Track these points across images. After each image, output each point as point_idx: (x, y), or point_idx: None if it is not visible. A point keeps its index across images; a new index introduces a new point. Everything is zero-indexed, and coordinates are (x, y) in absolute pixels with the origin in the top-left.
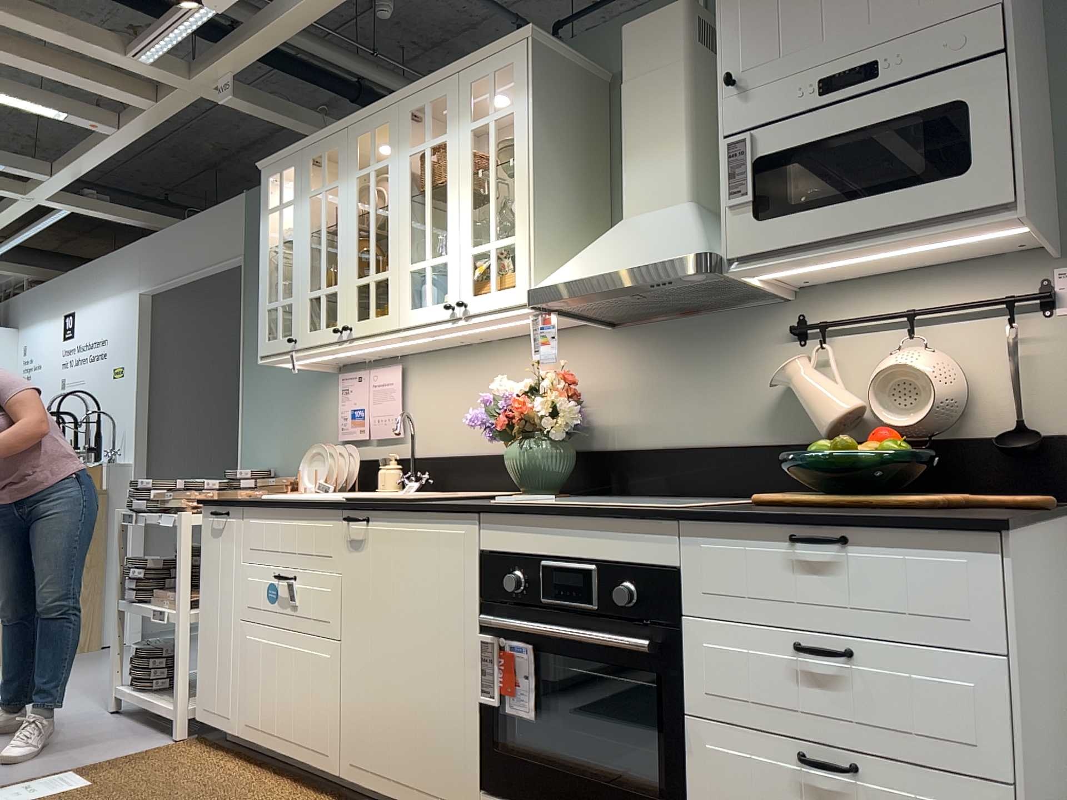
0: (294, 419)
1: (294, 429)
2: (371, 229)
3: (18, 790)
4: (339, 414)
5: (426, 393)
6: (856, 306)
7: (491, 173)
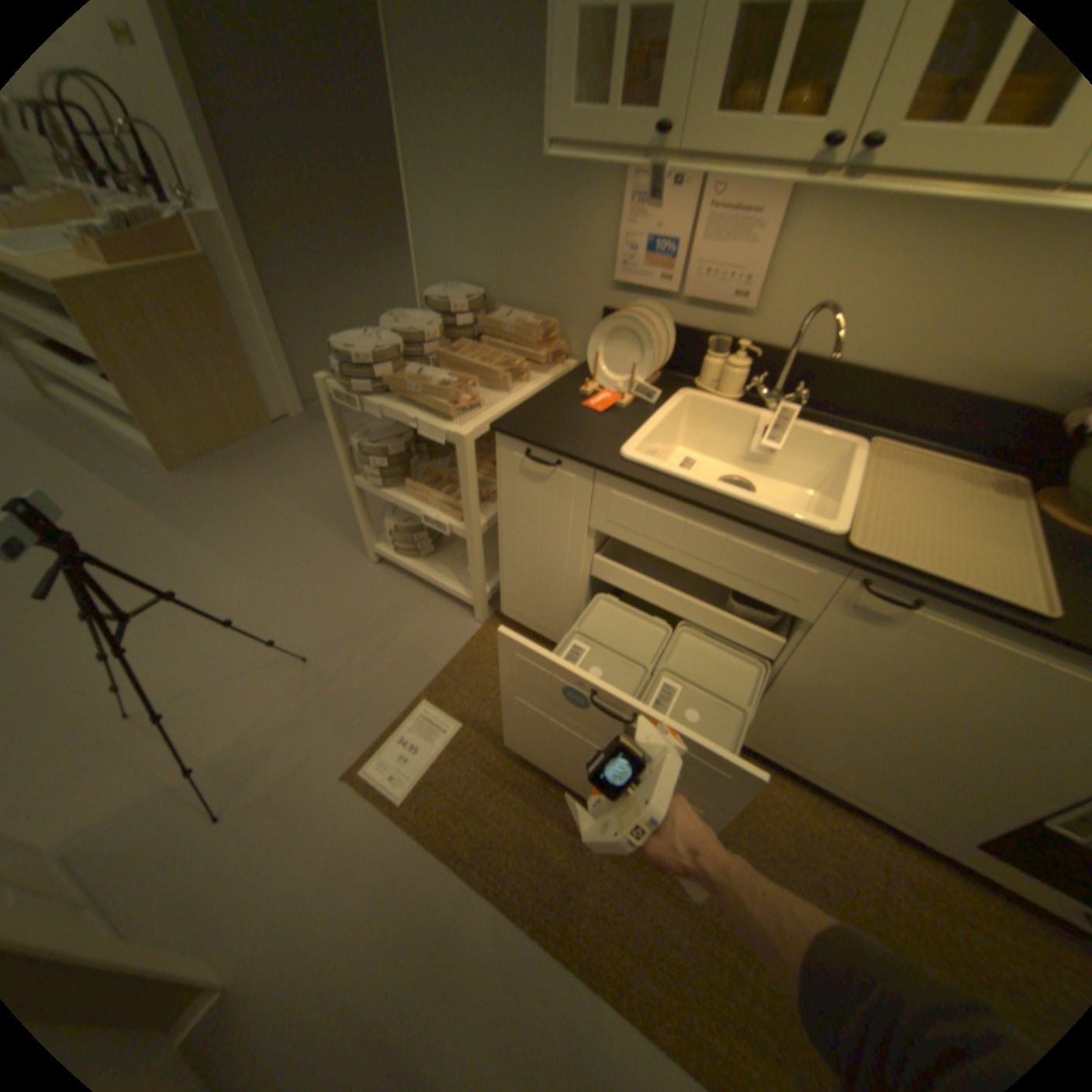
0: (516, 216)
1: (516, 234)
2: None
3: (396, 744)
4: (624, 236)
5: (832, 244)
6: None
7: None
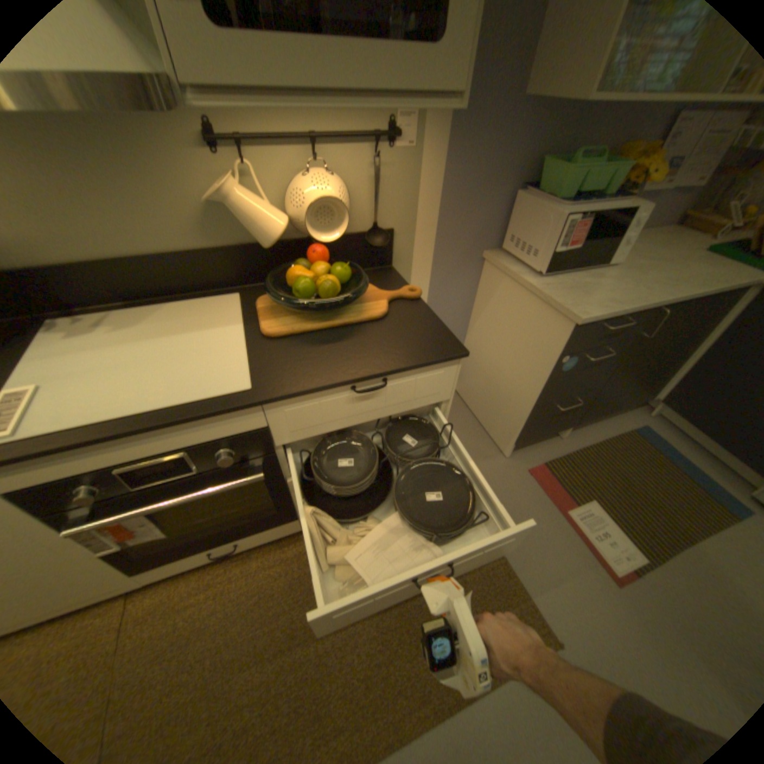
0: None
1: None
2: None
3: None
4: None
5: None
6: (260, 115)
7: None
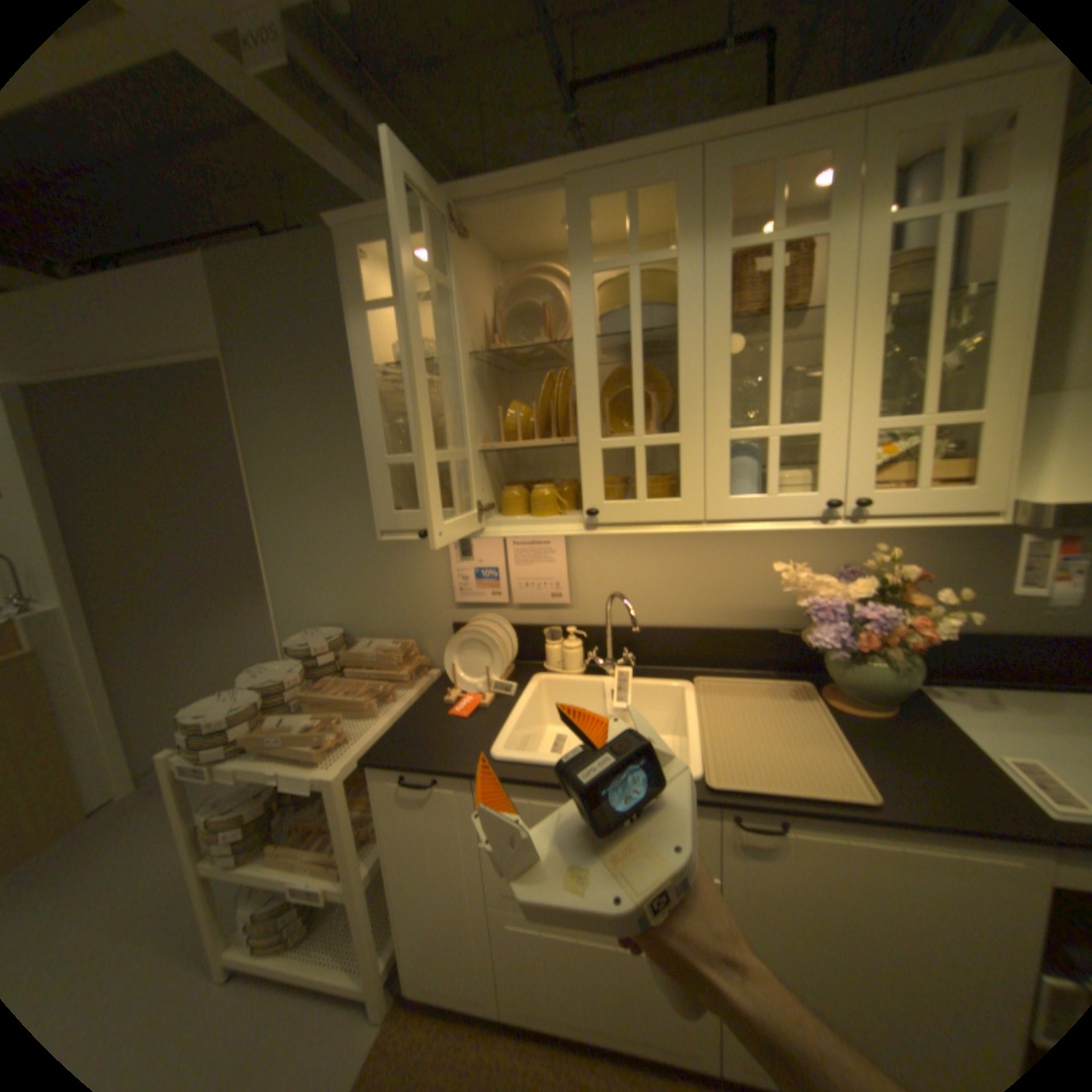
0: (366, 572)
1: (368, 584)
2: (637, 364)
3: None
4: (457, 573)
5: (604, 556)
6: None
7: (939, 303)
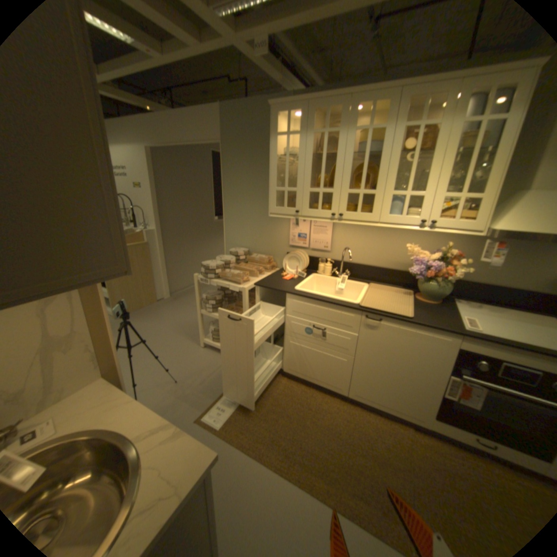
0: (259, 230)
1: (259, 234)
2: (365, 164)
3: (215, 410)
4: (291, 234)
5: (346, 235)
6: None
7: (475, 153)
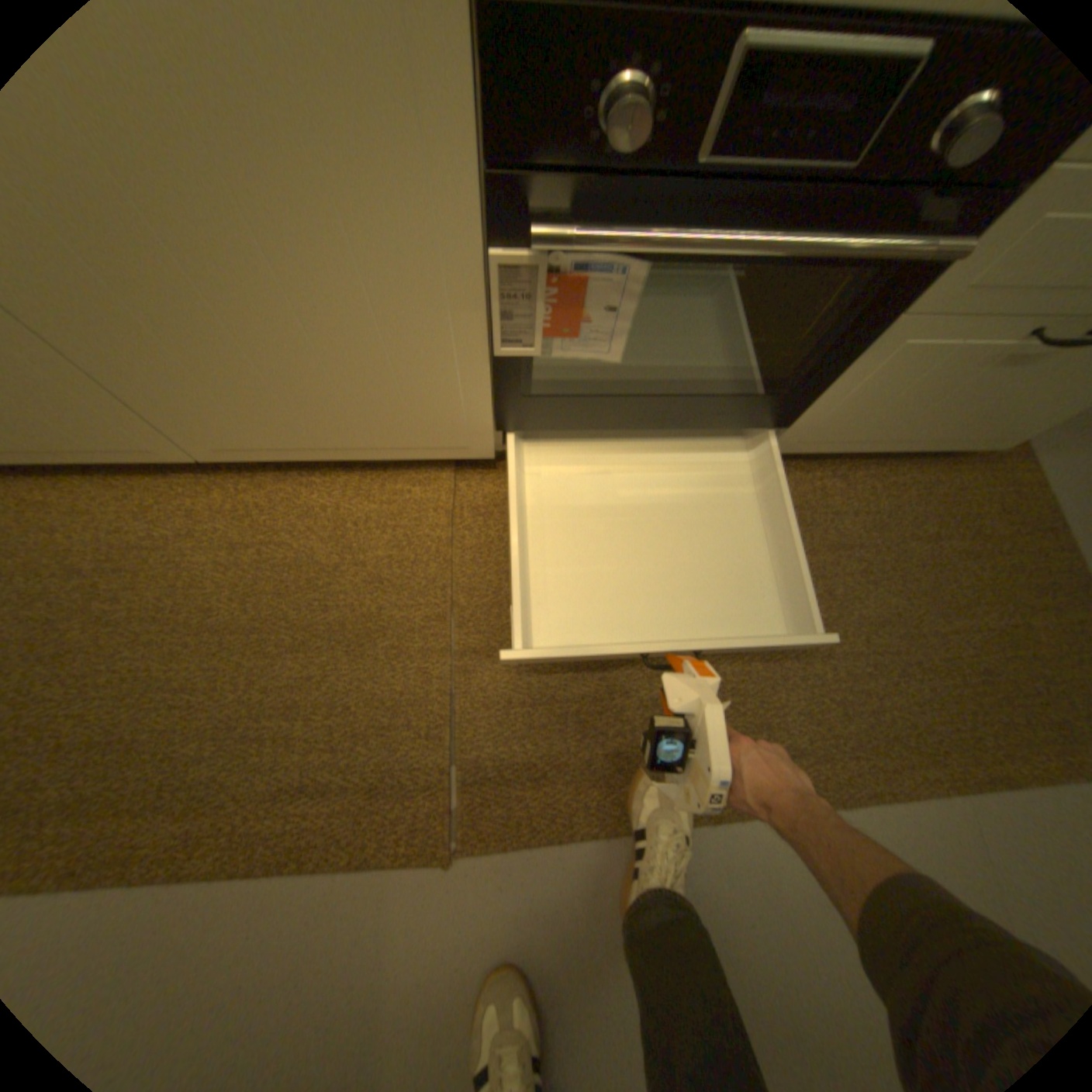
0: None
1: None
2: None
3: None
4: None
5: None
6: None
7: None
